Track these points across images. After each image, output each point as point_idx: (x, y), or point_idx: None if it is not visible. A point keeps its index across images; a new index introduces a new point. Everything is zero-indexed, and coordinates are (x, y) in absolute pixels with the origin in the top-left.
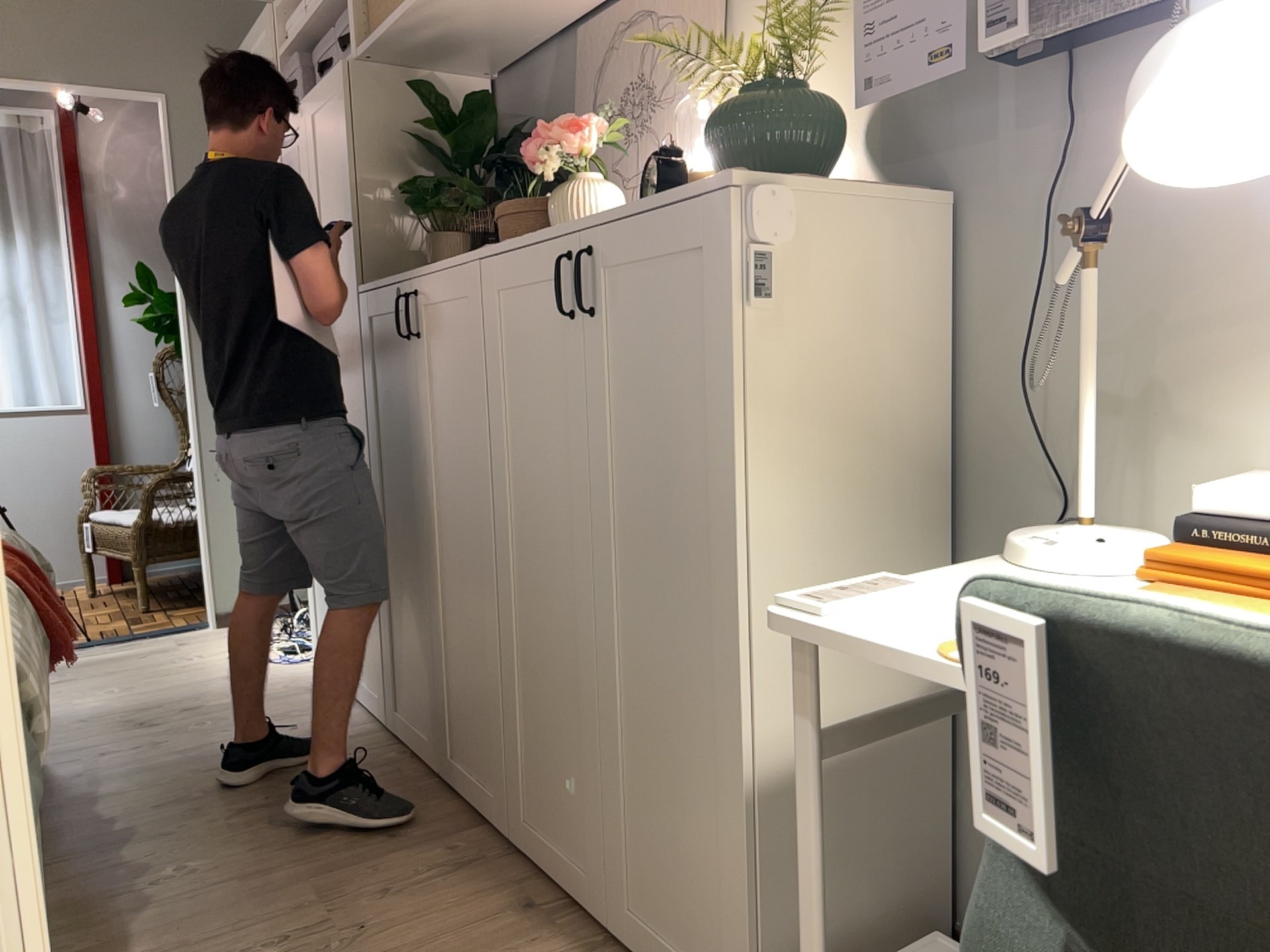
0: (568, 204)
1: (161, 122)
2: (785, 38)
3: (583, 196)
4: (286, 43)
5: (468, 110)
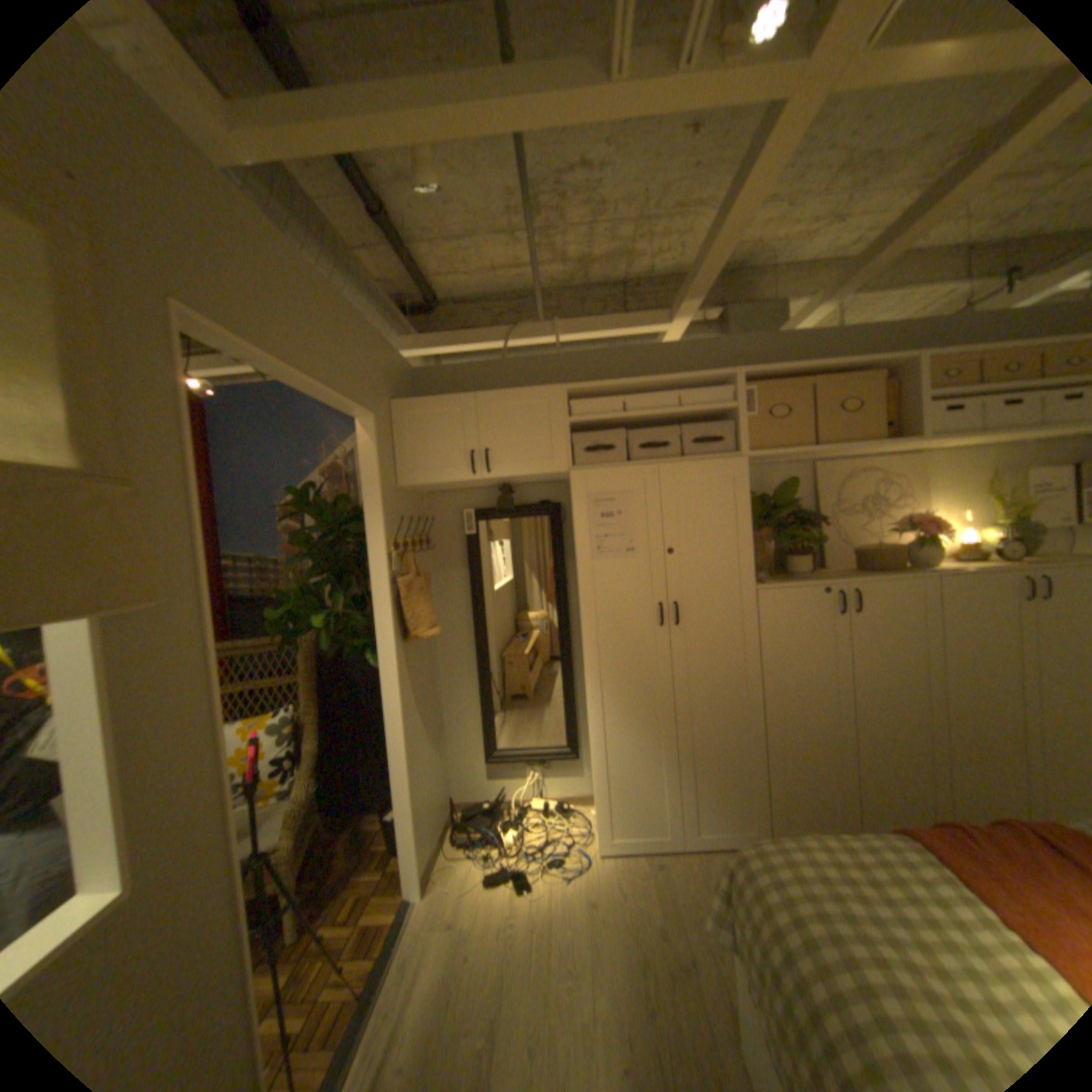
0: (942, 552)
1: (365, 438)
2: (996, 502)
3: (944, 549)
4: (594, 419)
5: (789, 494)
